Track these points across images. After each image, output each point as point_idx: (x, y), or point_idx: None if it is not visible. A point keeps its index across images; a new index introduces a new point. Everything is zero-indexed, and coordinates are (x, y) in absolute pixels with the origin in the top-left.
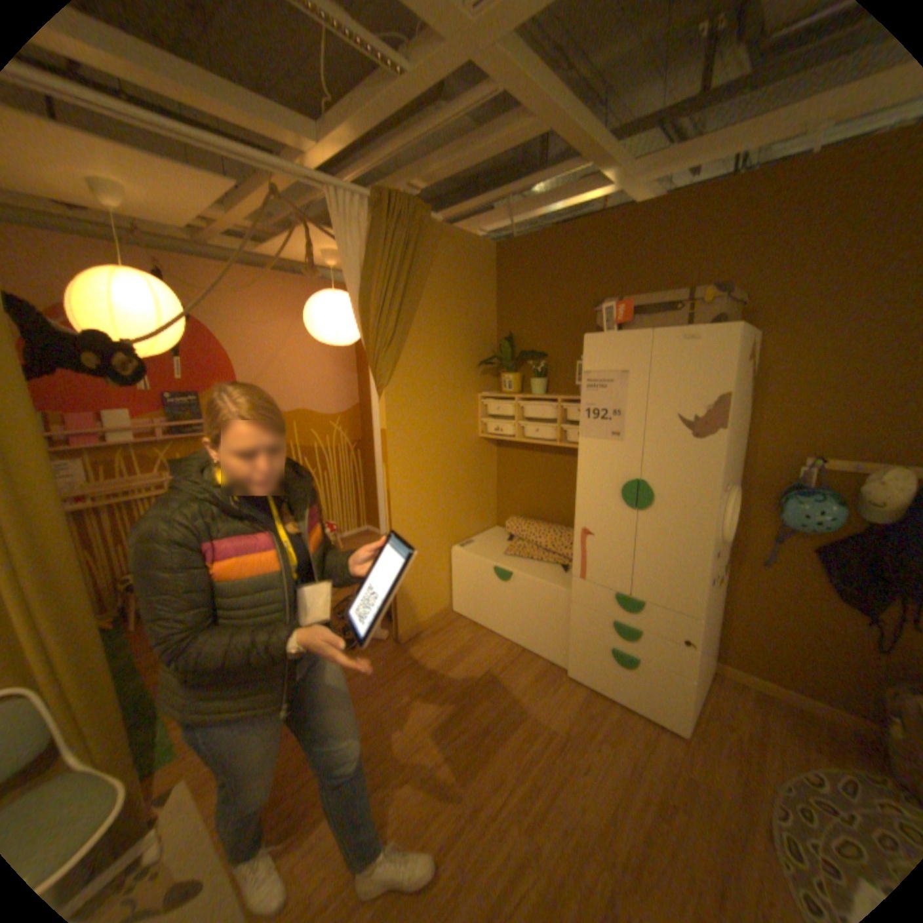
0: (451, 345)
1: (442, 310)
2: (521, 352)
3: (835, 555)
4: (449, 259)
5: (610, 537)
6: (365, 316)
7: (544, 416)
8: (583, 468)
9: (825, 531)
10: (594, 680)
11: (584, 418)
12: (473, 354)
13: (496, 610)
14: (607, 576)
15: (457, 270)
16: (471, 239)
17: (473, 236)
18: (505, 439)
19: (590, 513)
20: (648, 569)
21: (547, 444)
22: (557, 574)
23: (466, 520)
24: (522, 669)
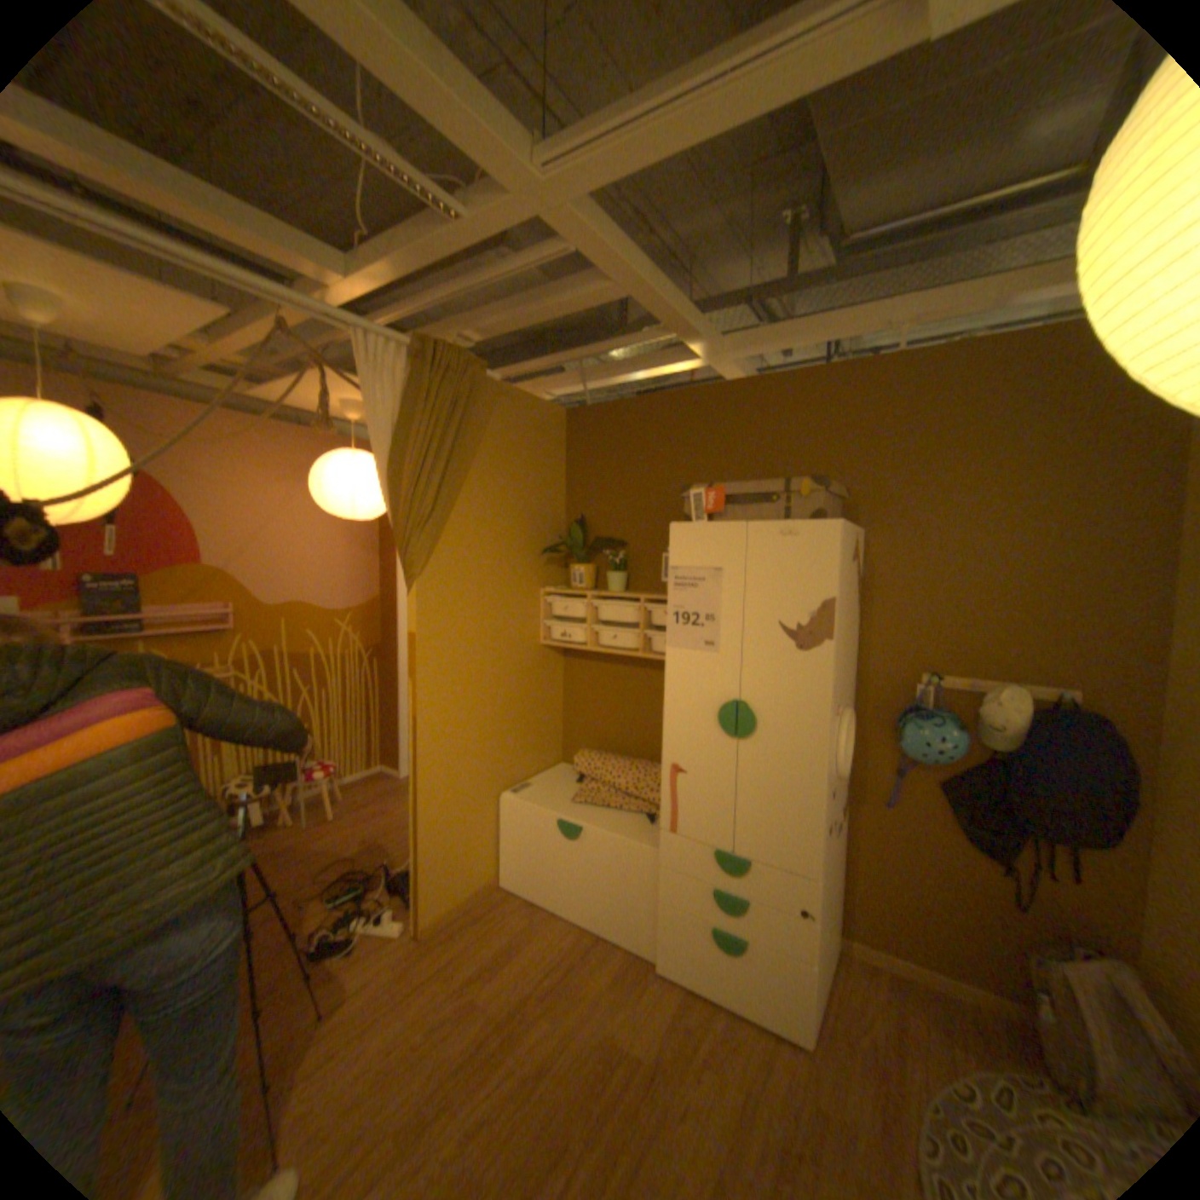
0: (508, 527)
1: (497, 484)
2: (595, 539)
3: (961, 791)
4: (508, 424)
5: (705, 776)
6: (395, 486)
7: (623, 619)
8: (672, 686)
9: (948, 762)
10: (691, 976)
11: (671, 623)
12: (536, 539)
13: (560, 882)
14: (704, 828)
15: (518, 437)
16: (536, 404)
17: (538, 399)
18: (575, 647)
19: (681, 744)
20: (753, 816)
21: (628, 654)
22: (641, 827)
23: (521, 756)
24: (595, 968)
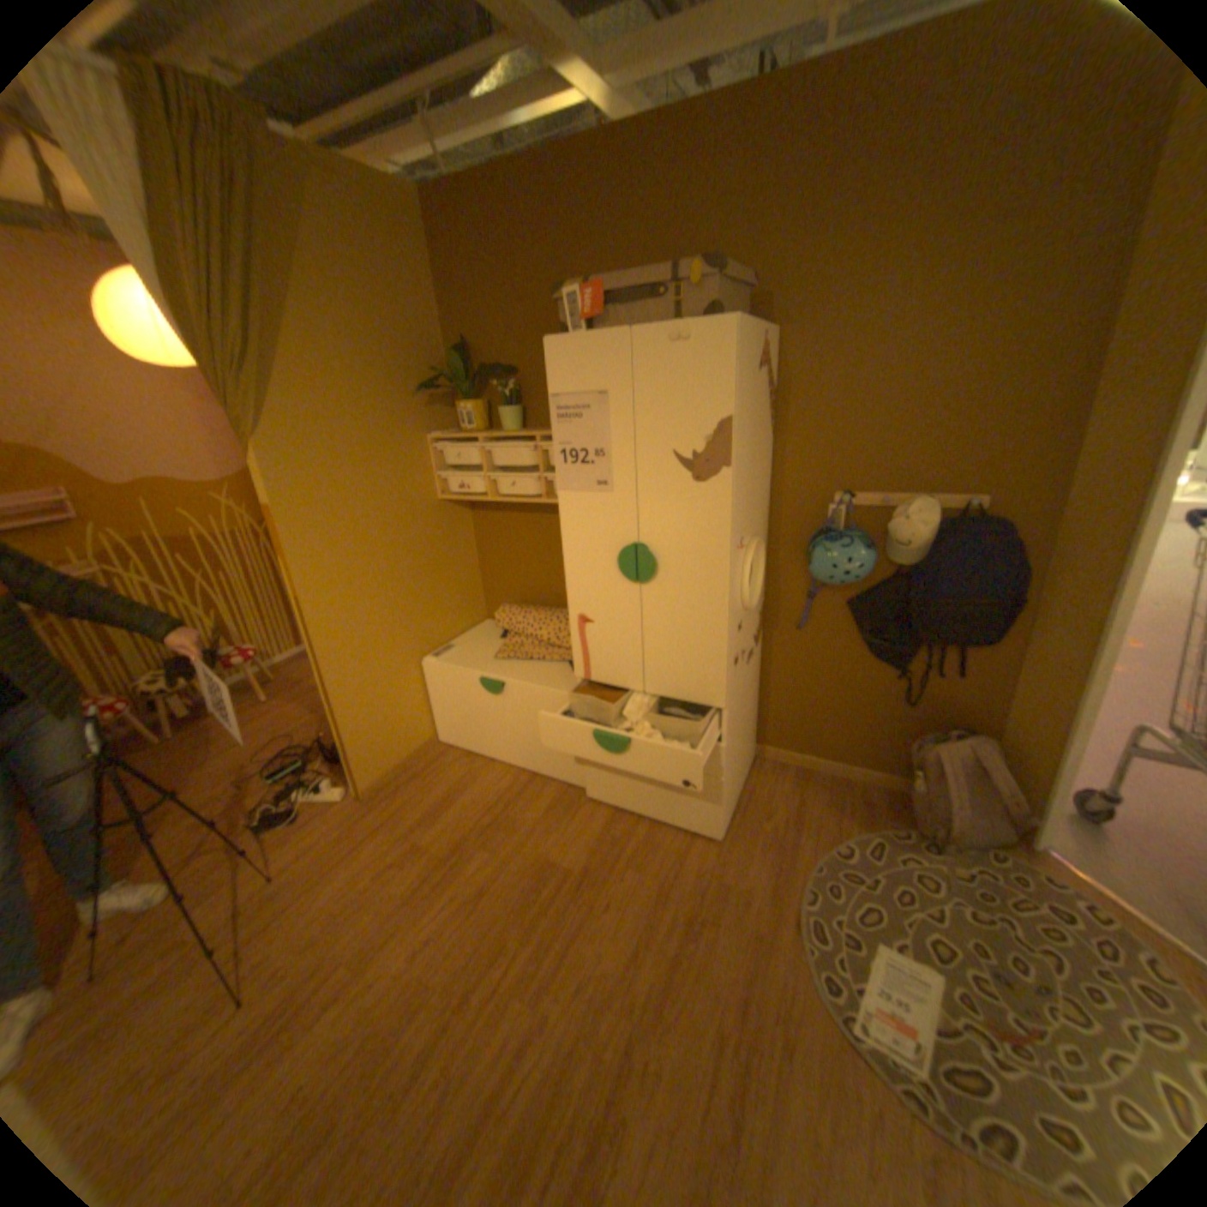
0: (365, 360)
1: (337, 302)
2: (480, 367)
3: (865, 606)
4: (332, 211)
5: (612, 623)
6: (183, 314)
7: (522, 462)
8: (572, 533)
9: (854, 581)
10: (617, 796)
11: (563, 463)
12: (408, 373)
13: (493, 732)
14: (615, 672)
15: (352, 231)
16: (370, 178)
17: (372, 171)
18: (476, 500)
19: (585, 594)
20: (660, 656)
21: (532, 502)
22: (563, 675)
23: (439, 620)
24: (531, 800)
